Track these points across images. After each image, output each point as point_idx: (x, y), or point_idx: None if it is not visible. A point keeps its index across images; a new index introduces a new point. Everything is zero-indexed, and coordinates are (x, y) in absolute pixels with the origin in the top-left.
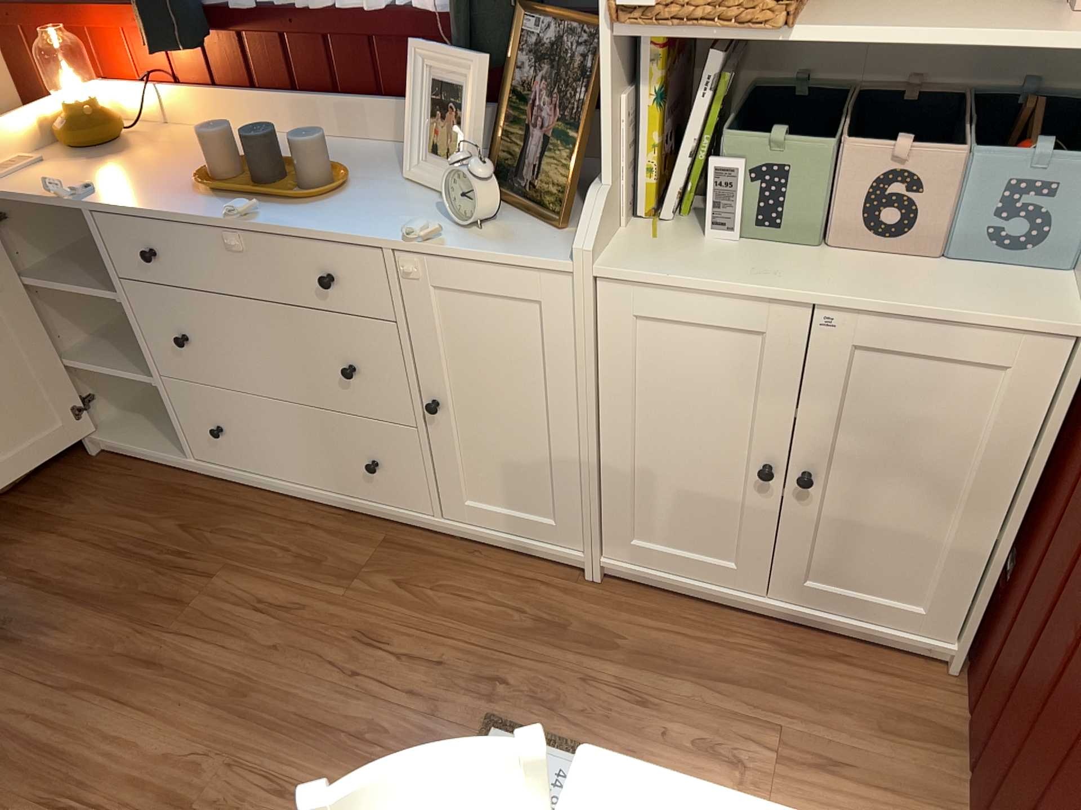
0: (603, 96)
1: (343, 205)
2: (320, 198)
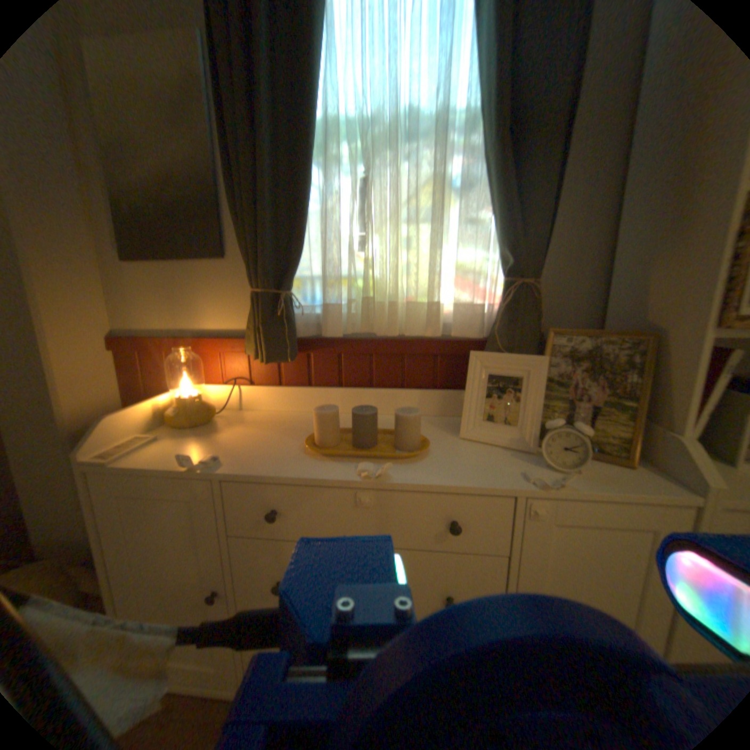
0: (695, 371)
1: (435, 457)
2: (423, 453)
